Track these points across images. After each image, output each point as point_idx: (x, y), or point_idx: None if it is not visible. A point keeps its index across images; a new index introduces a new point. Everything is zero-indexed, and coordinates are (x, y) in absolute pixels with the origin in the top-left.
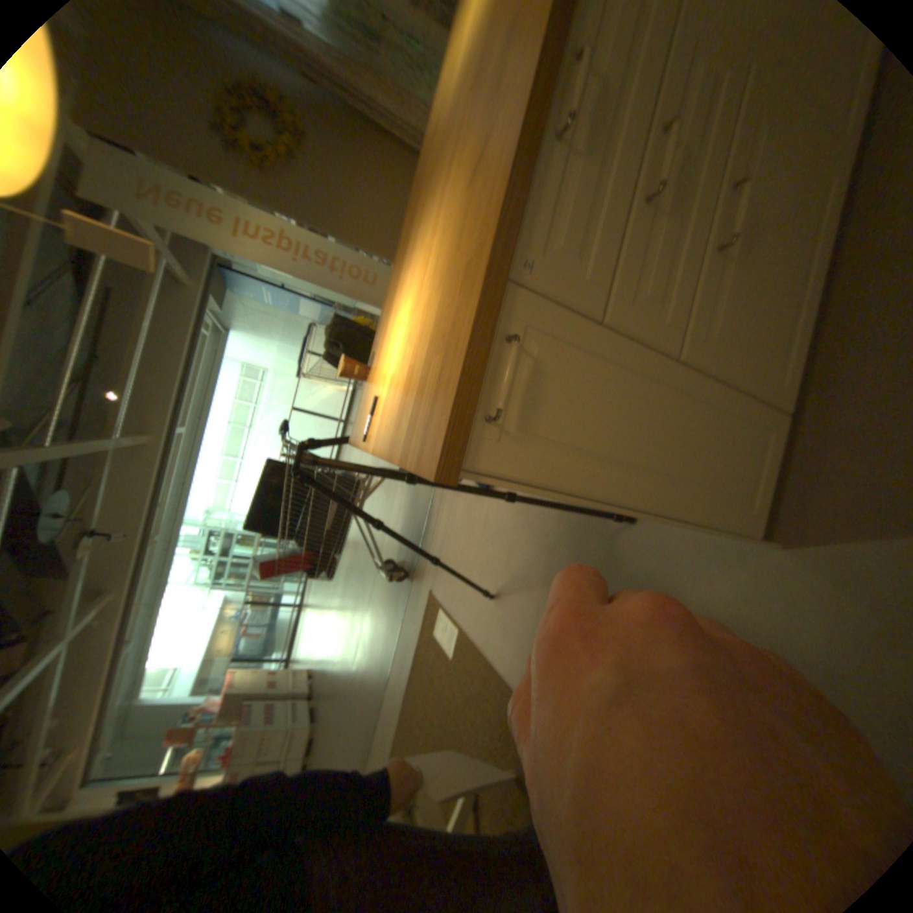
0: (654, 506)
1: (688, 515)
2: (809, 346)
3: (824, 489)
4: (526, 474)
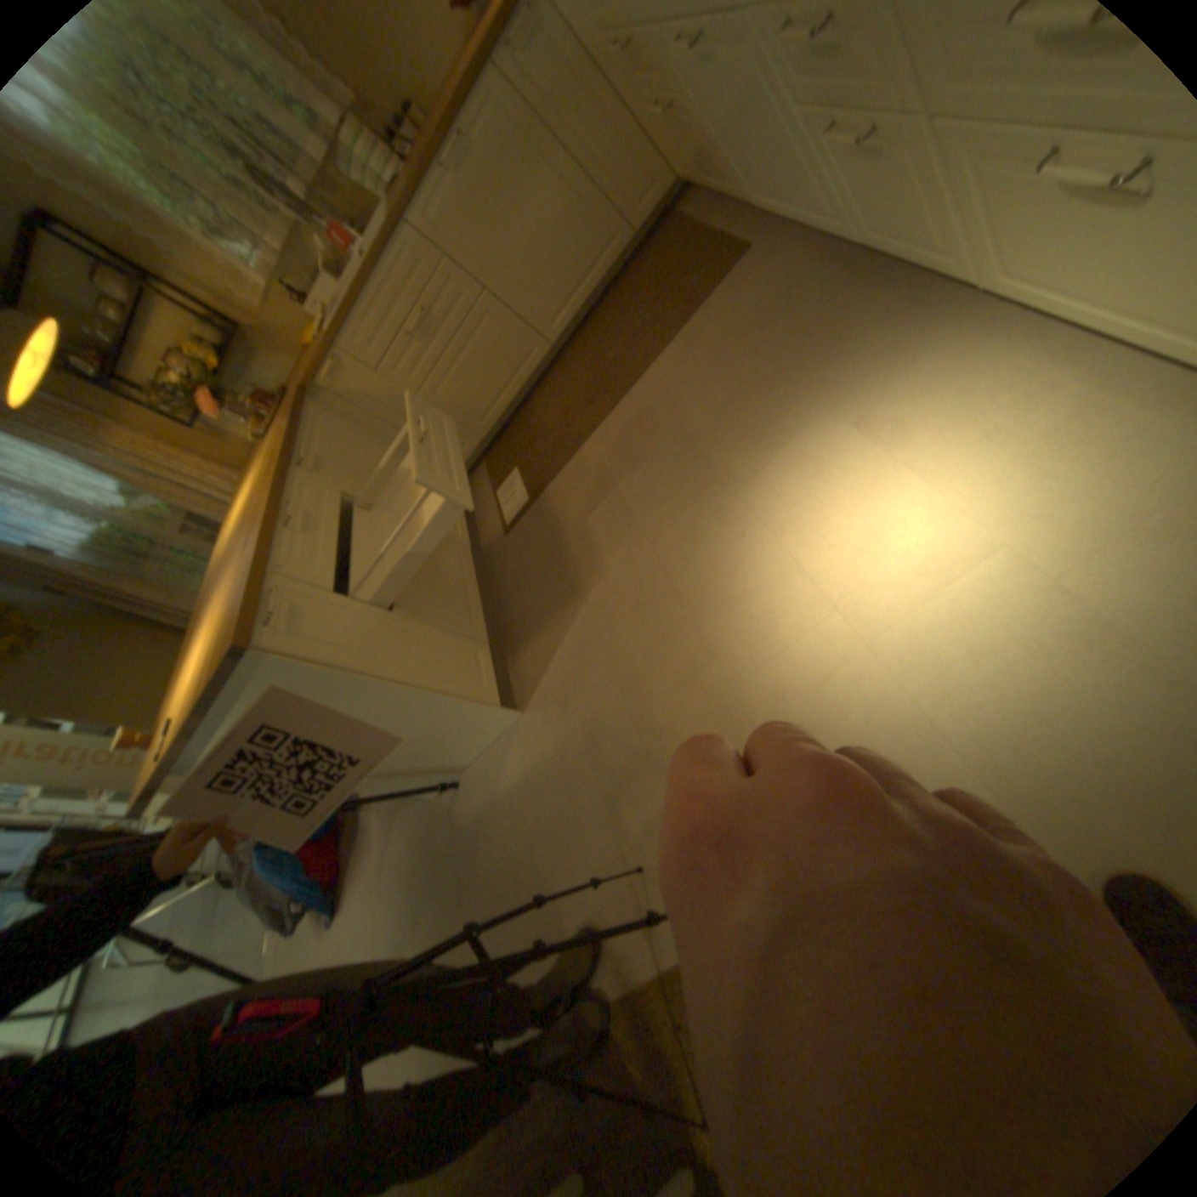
0: (404, 676)
1: (433, 683)
2: (484, 611)
3: (524, 670)
4: (300, 650)
